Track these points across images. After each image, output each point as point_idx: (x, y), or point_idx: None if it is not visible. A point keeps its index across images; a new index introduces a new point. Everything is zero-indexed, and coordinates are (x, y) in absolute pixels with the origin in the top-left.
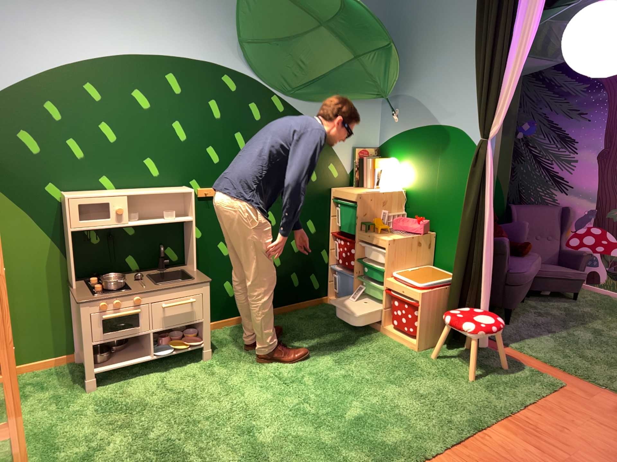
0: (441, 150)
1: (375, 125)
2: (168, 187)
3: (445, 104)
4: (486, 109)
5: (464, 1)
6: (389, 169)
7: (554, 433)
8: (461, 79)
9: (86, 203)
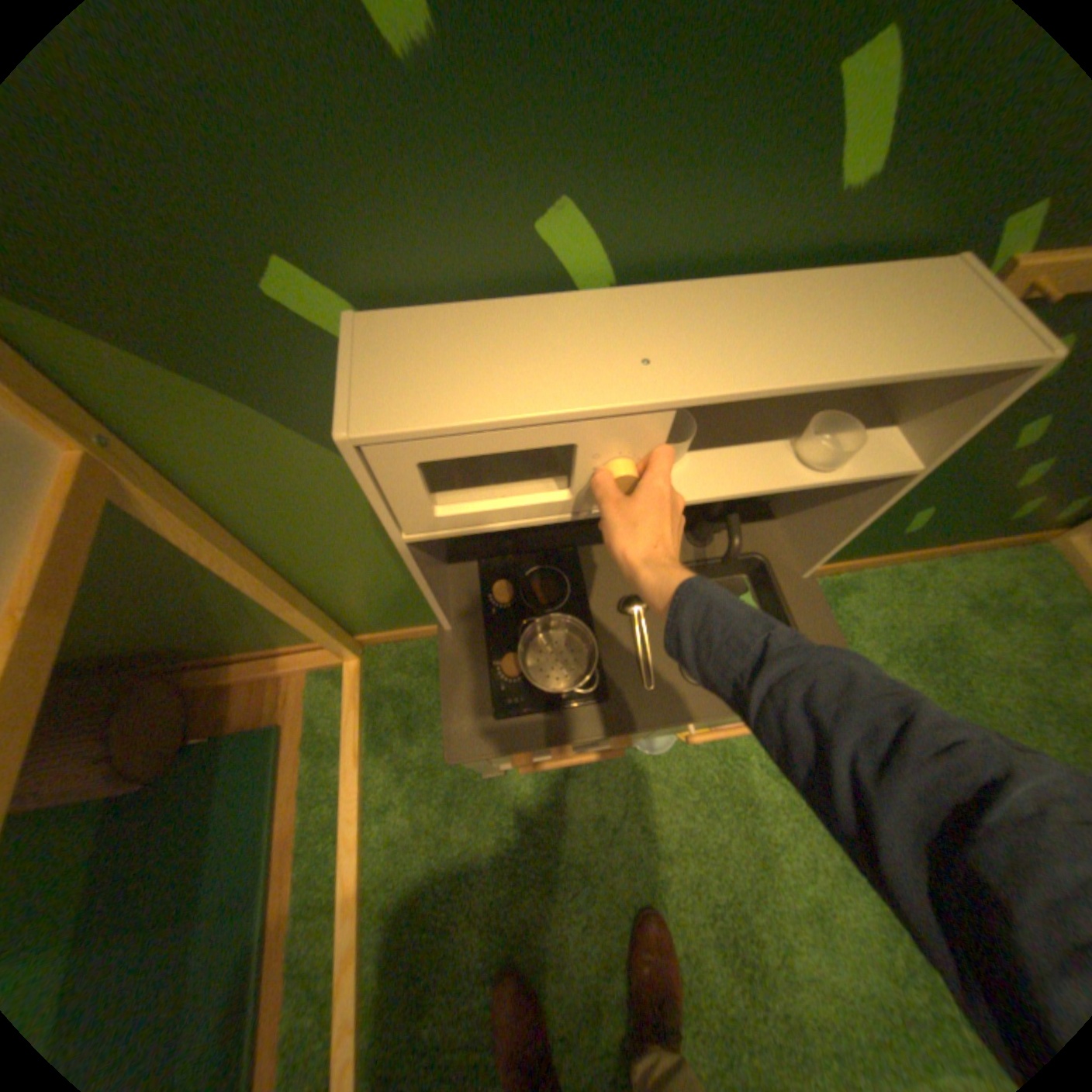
0: None
1: None
2: (886, 259)
3: None
4: None
5: None
6: None
7: None
8: None
9: (457, 454)
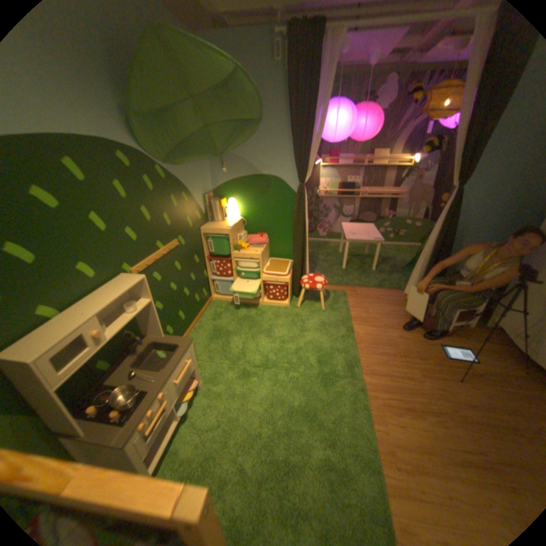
0: (265, 191)
1: (208, 176)
2: (109, 281)
3: (264, 161)
4: (303, 167)
5: (270, 88)
6: (231, 207)
7: (367, 317)
8: (274, 145)
9: (58, 350)
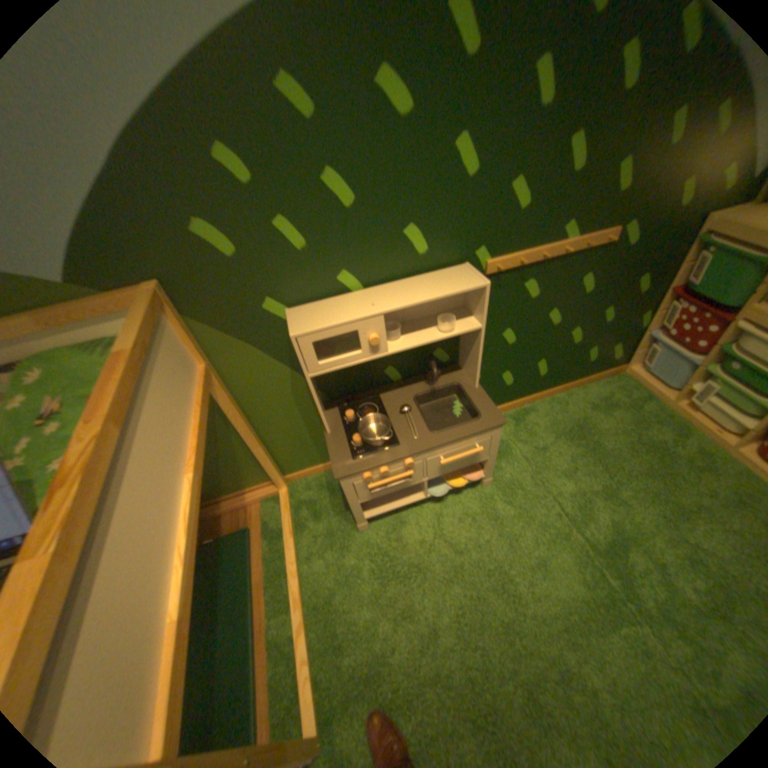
0: None
1: None
2: (442, 269)
3: None
4: None
5: None
6: None
7: None
8: None
9: (323, 338)
